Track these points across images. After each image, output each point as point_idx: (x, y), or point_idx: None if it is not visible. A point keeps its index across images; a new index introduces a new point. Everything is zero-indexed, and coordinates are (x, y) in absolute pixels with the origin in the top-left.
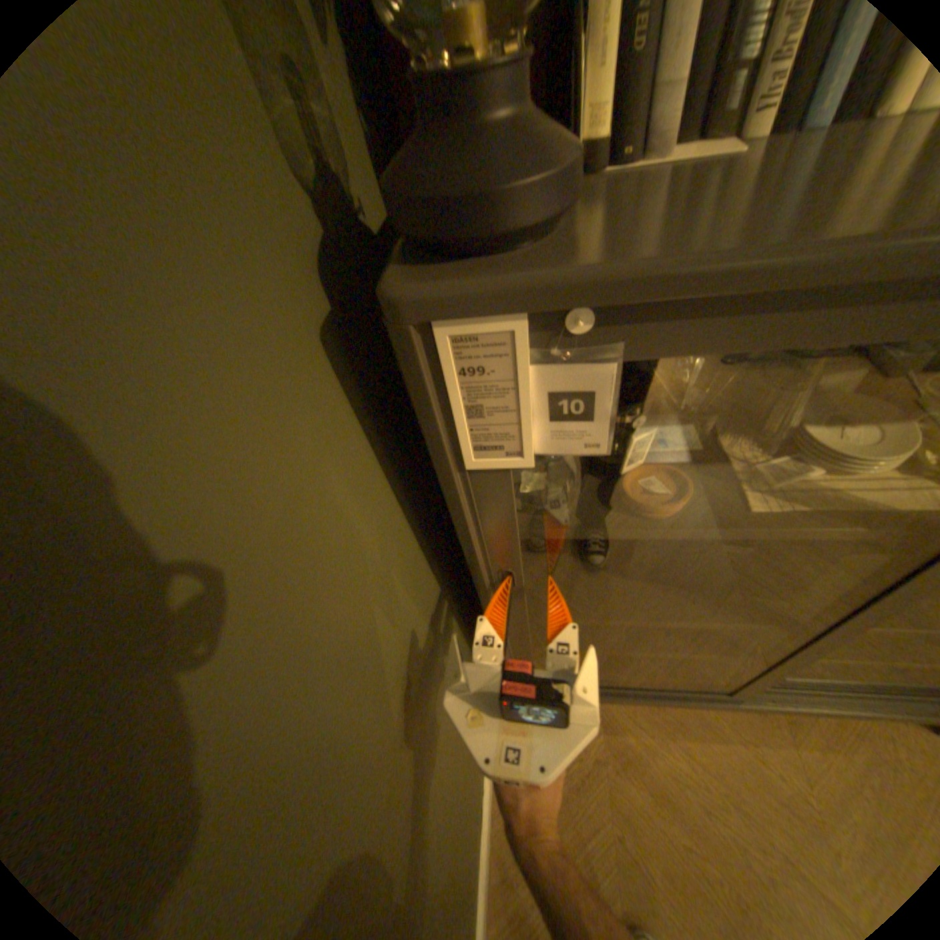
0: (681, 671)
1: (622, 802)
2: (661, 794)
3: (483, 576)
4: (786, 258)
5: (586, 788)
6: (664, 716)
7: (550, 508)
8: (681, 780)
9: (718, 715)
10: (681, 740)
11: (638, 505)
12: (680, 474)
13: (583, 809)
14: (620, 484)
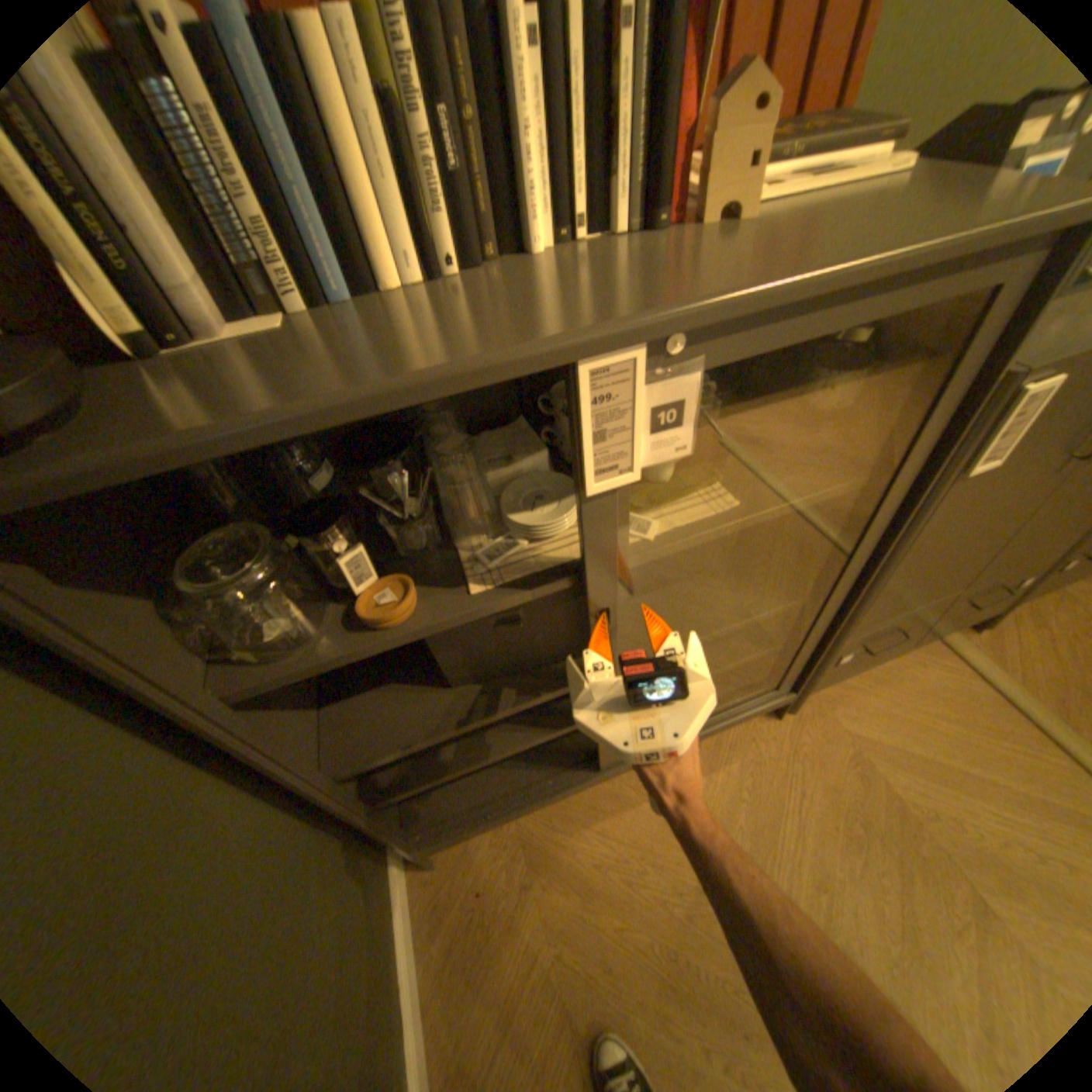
0: (568, 755)
1: (552, 916)
2: (586, 888)
3: (233, 747)
4: (220, 433)
5: (515, 921)
6: (576, 807)
7: (296, 651)
8: (601, 863)
9: (621, 782)
10: (595, 823)
11: (365, 622)
12: (406, 581)
13: (516, 946)
14: (359, 606)
